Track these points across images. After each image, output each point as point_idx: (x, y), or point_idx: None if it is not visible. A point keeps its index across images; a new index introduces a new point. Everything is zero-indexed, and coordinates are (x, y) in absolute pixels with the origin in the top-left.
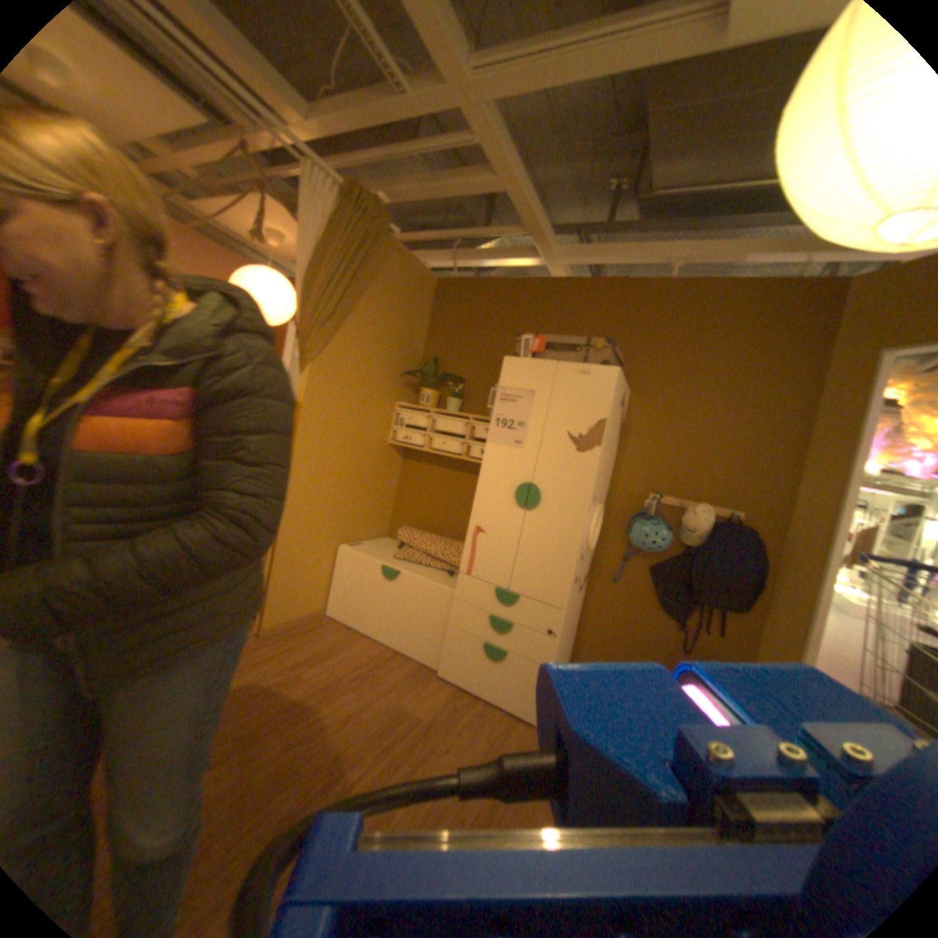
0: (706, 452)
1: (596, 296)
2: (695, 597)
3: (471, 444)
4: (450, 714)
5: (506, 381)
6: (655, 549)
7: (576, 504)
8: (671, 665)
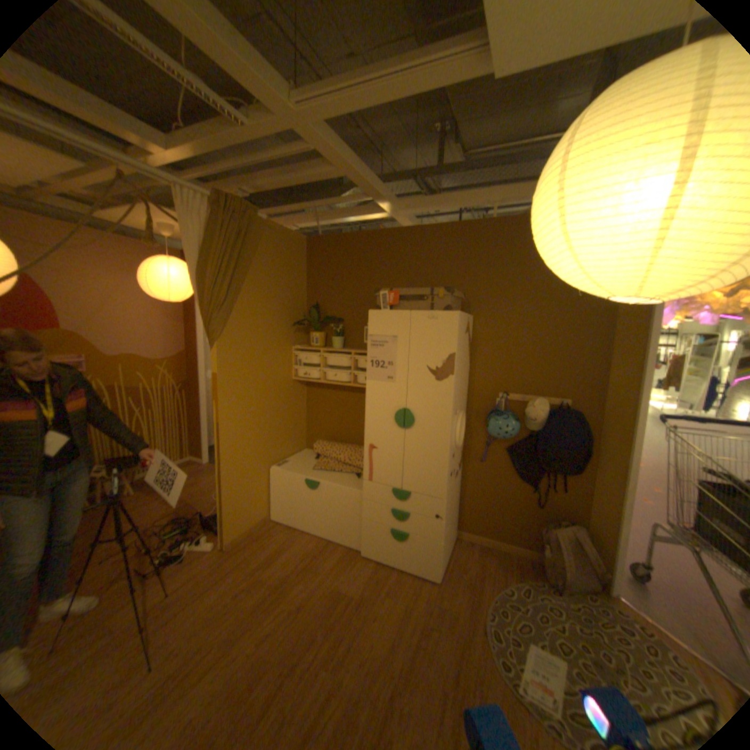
0: (537, 357)
1: (435, 241)
2: (542, 467)
3: (357, 374)
4: (375, 587)
5: (374, 331)
6: (508, 437)
7: (442, 422)
8: (531, 517)
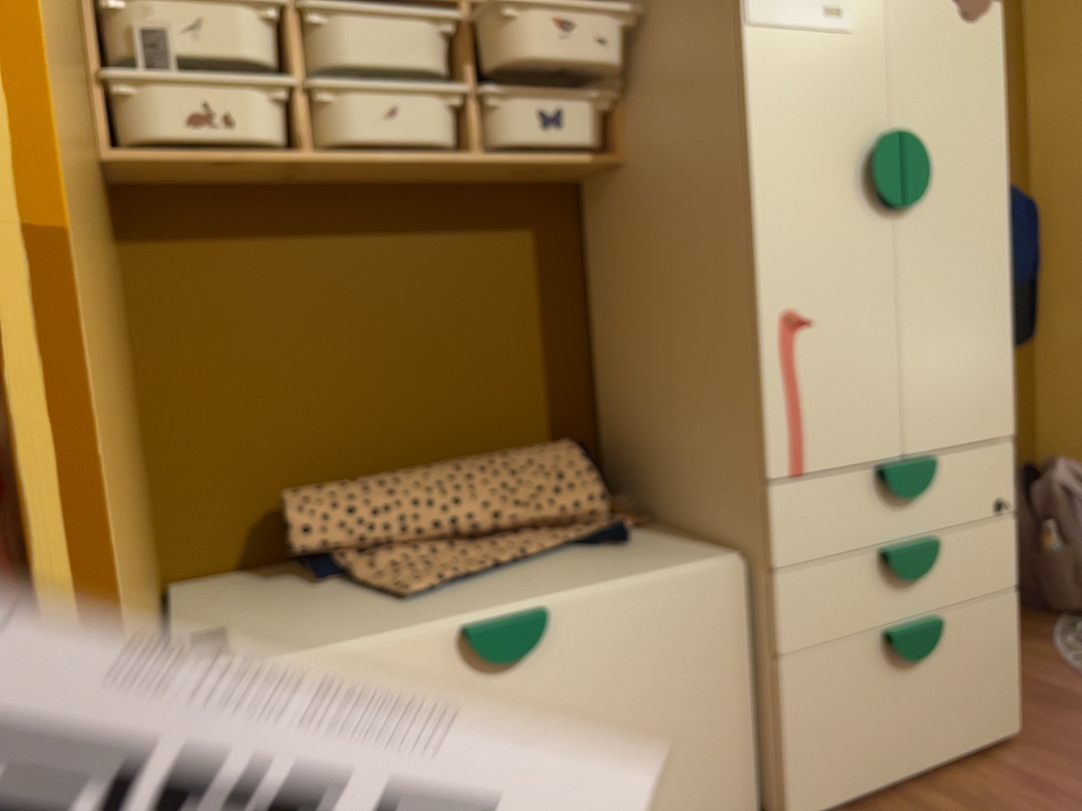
0: None
1: None
2: None
3: (494, 100)
4: None
5: None
6: None
7: (992, 162)
8: None
